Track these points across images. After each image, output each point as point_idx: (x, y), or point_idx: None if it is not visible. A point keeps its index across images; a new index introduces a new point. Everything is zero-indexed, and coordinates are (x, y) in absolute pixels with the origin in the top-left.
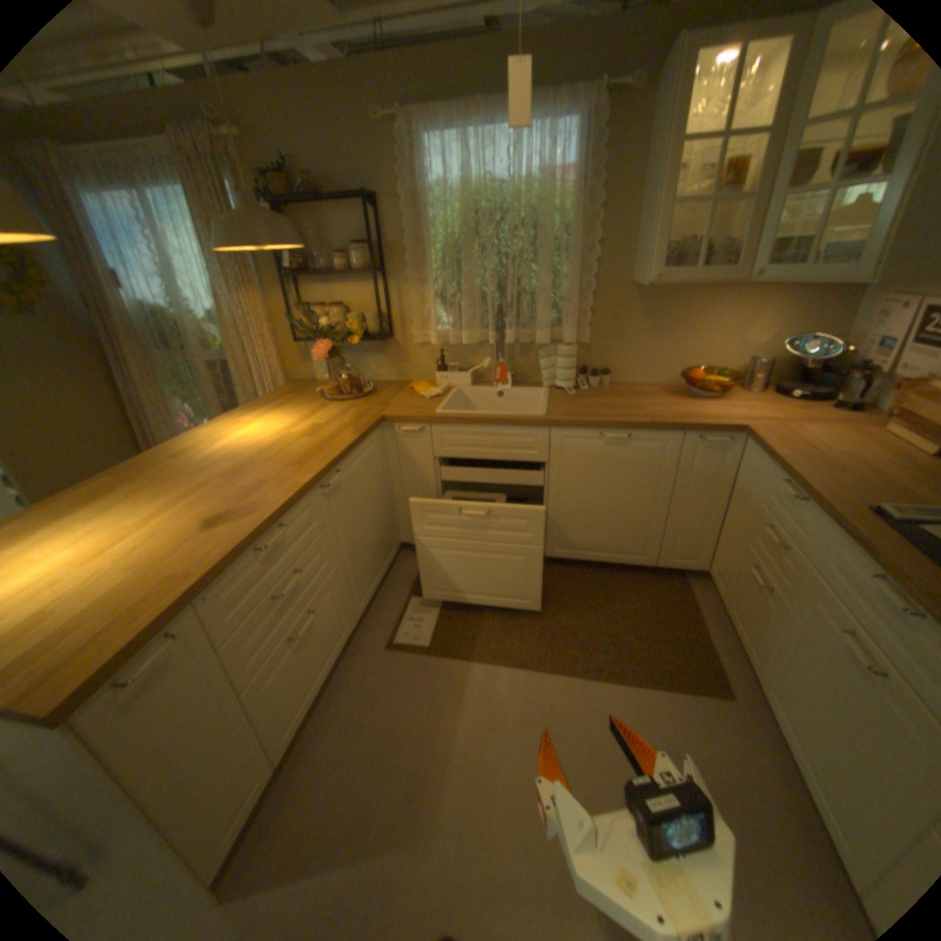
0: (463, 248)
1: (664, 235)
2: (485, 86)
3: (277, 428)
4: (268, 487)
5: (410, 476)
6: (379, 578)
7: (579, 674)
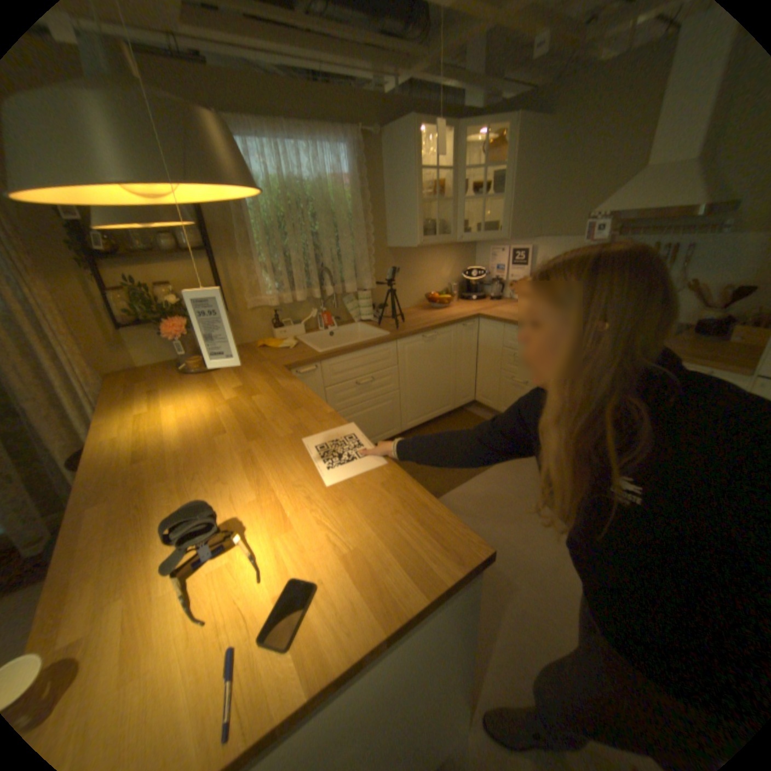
0: (287, 229)
1: (420, 220)
2: (278, 114)
3: (203, 405)
4: (312, 427)
5: None
6: None
7: (477, 474)
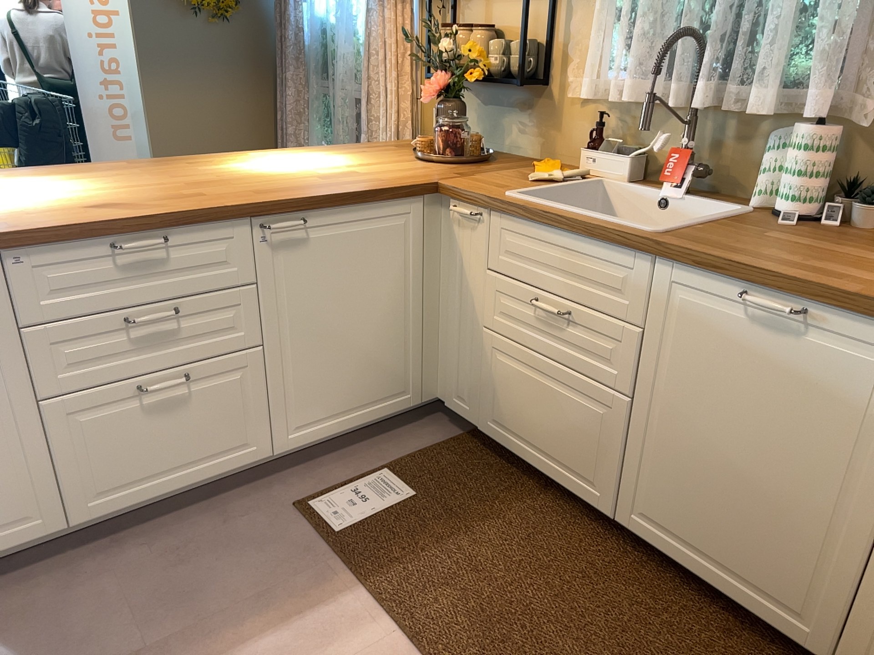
0: None
1: None
2: None
3: (313, 166)
4: (196, 199)
5: (457, 290)
6: (358, 418)
7: None
